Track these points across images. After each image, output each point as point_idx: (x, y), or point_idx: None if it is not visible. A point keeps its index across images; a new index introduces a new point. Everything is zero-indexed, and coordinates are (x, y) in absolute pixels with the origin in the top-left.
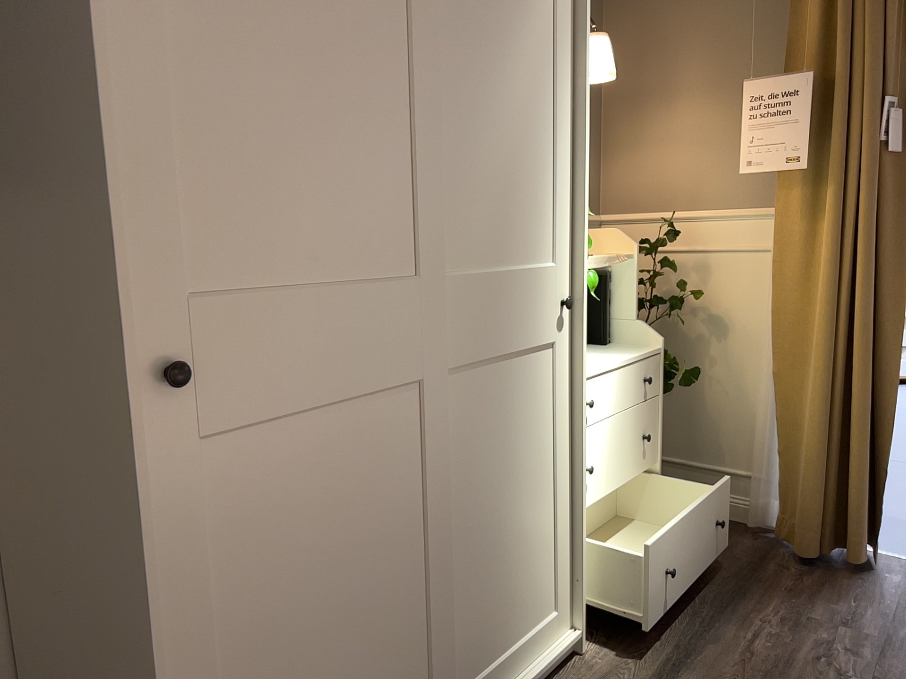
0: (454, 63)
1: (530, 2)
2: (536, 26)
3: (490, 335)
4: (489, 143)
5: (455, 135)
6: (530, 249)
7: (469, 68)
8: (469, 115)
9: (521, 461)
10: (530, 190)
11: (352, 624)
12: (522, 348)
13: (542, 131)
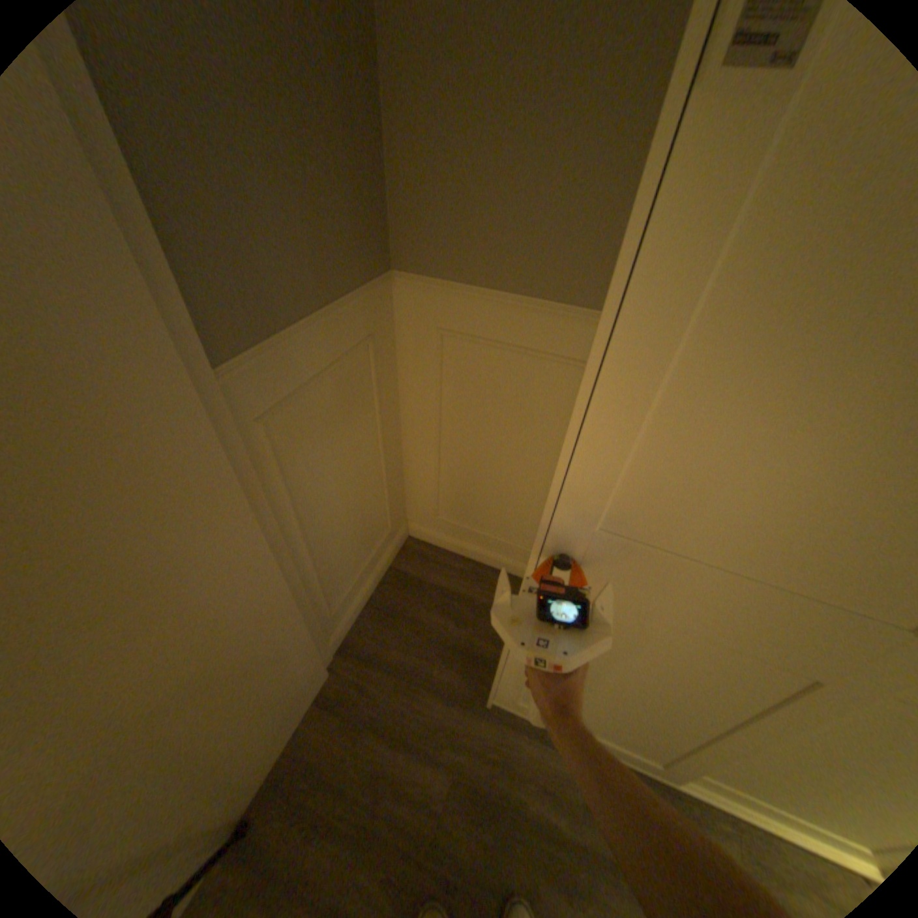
0: None
1: None
2: None
3: None
4: None
5: None
6: None
7: None
8: None
9: None
10: None
11: (611, 705)
12: None
13: None
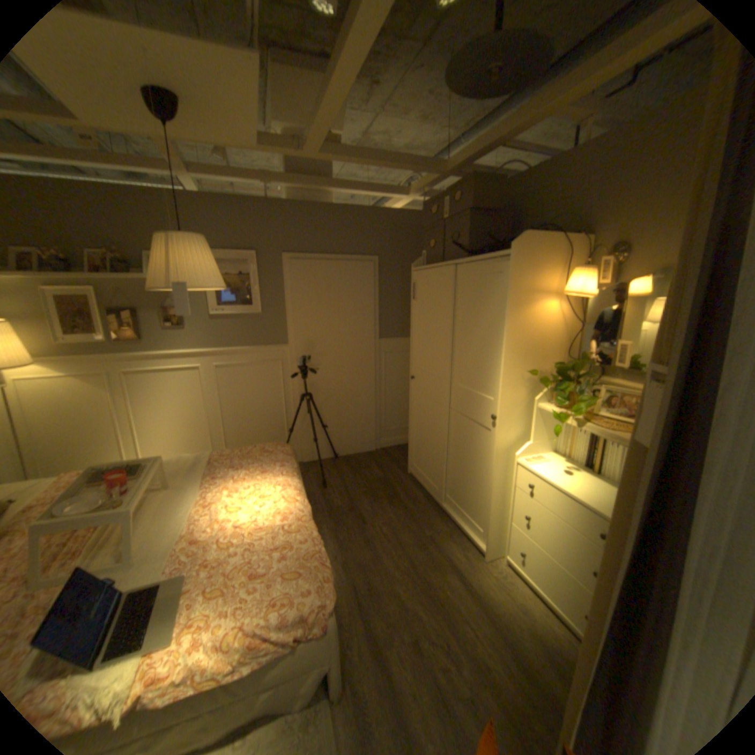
0: (461, 317)
1: (493, 285)
2: (495, 294)
3: (464, 407)
4: (471, 342)
5: (459, 340)
6: (485, 386)
7: (465, 318)
8: (464, 333)
9: (474, 463)
10: (487, 362)
11: (425, 445)
12: (477, 422)
13: (496, 339)
